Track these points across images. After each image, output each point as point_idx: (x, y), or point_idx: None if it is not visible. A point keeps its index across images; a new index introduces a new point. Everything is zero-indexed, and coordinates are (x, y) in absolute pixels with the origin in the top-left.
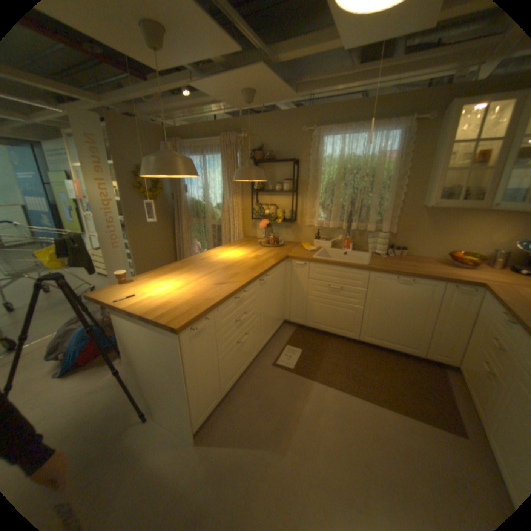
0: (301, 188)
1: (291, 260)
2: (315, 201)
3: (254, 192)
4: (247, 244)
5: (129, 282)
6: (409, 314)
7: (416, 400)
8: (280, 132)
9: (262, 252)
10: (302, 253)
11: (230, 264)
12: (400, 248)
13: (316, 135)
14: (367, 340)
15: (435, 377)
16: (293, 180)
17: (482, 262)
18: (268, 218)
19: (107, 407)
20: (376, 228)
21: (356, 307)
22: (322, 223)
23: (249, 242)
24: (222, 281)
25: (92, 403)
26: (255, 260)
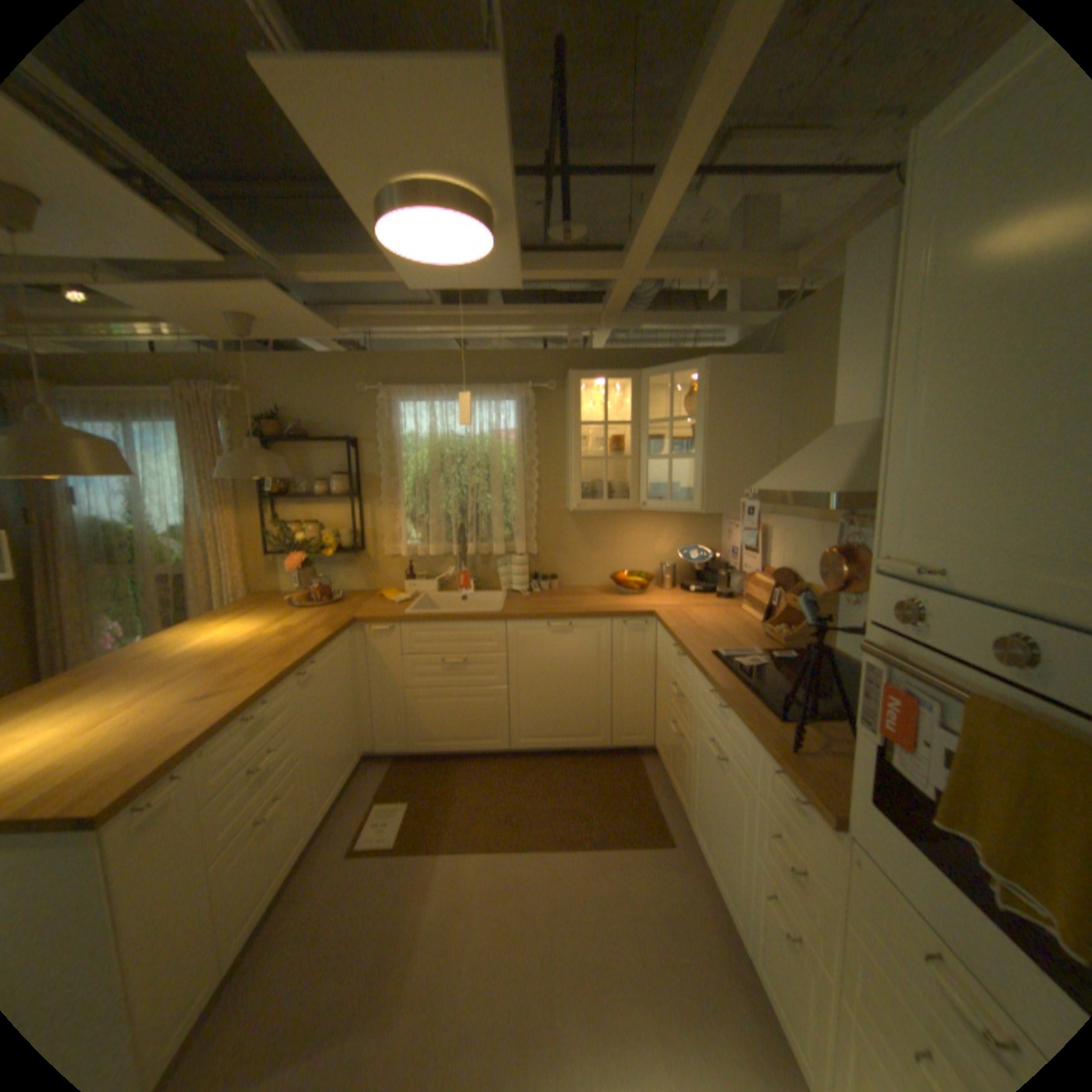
0: (367, 490)
1: (362, 627)
2: (397, 512)
3: (267, 500)
4: (257, 608)
5: None
6: (575, 681)
7: (606, 819)
8: (314, 390)
9: (297, 620)
10: (384, 609)
11: (219, 657)
12: (546, 578)
13: (384, 400)
14: (523, 746)
15: (627, 774)
16: (350, 475)
17: (647, 583)
18: (303, 549)
19: None
20: (507, 550)
21: (495, 691)
22: (415, 549)
23: (262, 604)
24: (205, 693)
25: None
26: (282, 638)
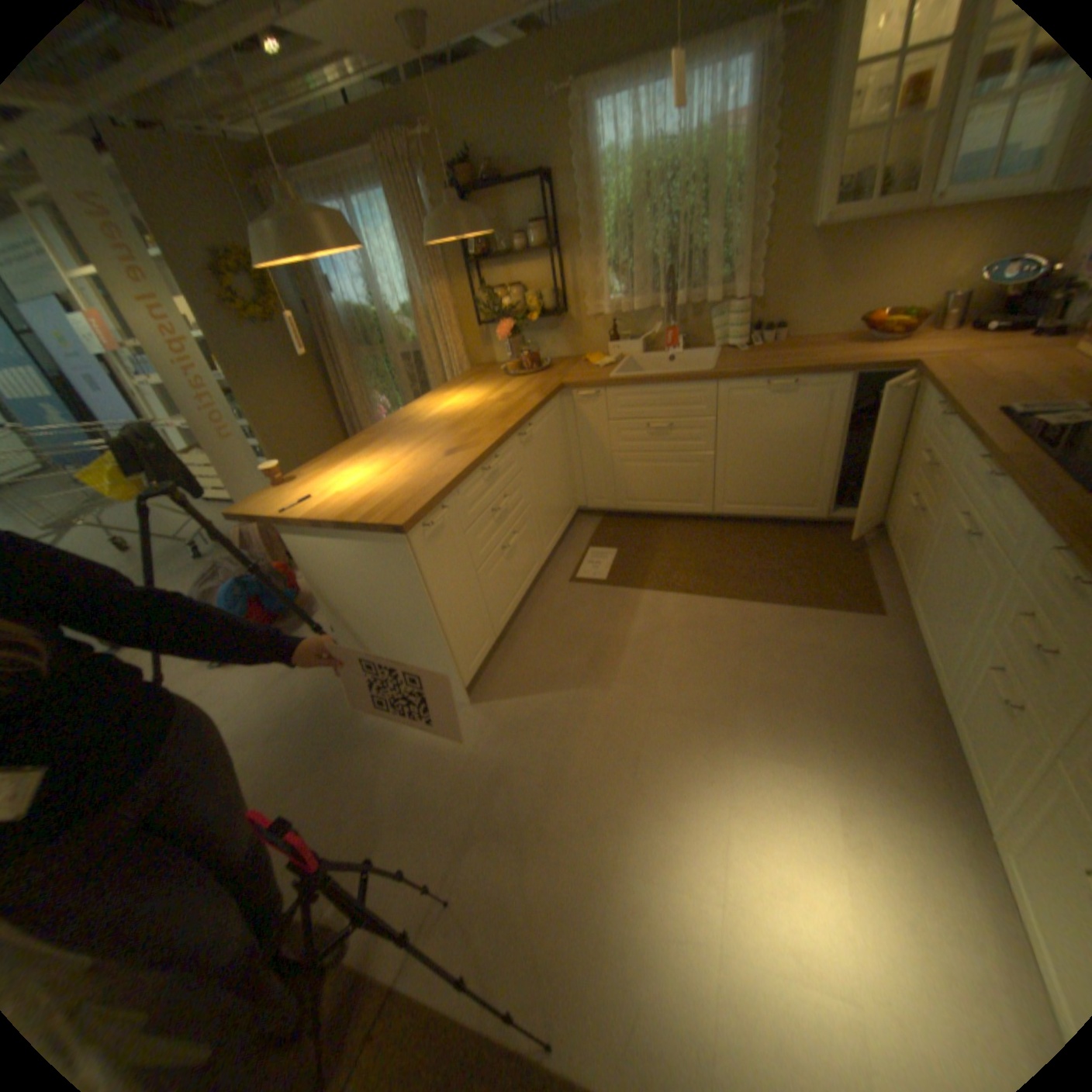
0: (565, 237)
1: (570, 392)
2: (598, 260)
3: (472, 265)
4: (480, 378)
5: (290, 481)
6: (793, 447)
7: (809, 582)
8: (499, 108)
9: (513, 387)
10: (589, 373)
11: (457, 419)
12: (771, 327)
13: (576, 101)
14: (727, 510)
15: (841, 545)
16: (546, 220)
17: (918, 323)
18: (510, 316)
19: (318, 688)
20: (724, 294)
21: (700, 456)
22: (618, 304)
23: (483, 374)
24: (453, 447)
25: (291, 687)
26: (502, 403)
